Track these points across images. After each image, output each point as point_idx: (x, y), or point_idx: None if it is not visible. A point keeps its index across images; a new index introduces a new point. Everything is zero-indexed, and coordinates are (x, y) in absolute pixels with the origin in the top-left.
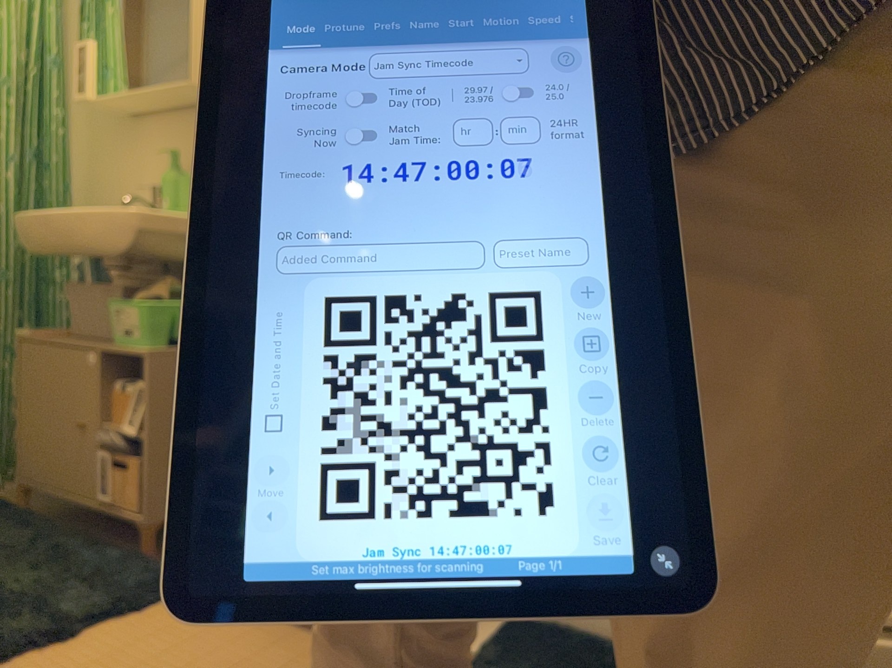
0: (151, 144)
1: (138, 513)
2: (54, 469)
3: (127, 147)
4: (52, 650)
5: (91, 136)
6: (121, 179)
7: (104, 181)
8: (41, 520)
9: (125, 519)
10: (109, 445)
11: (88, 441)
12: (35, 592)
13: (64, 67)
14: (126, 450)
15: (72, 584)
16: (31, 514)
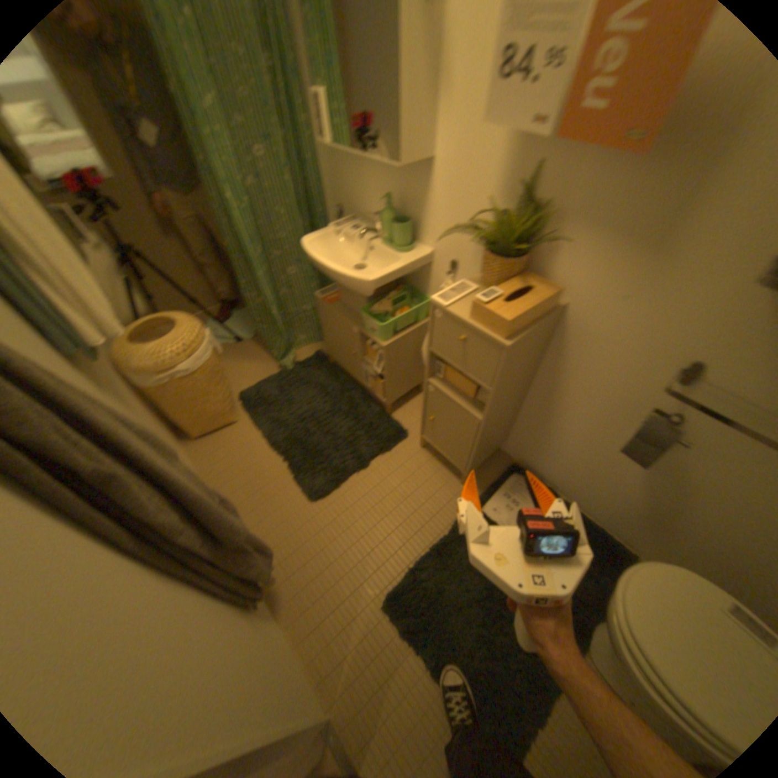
0: (373, 166)
1: (386, 399)
2: (347, 361)
3: (357, 160)
4: (365, 472)
5: (332, 141)
6: (355, 183)
7: (344, 179)
8: (344, 373)
9: (381, 397)
10: (371, 372)
11: (361, 361)
12: (353, 435)
13: (303, 67)
14: (379, 376)
15: (365, 431)
16: (339, 367)
